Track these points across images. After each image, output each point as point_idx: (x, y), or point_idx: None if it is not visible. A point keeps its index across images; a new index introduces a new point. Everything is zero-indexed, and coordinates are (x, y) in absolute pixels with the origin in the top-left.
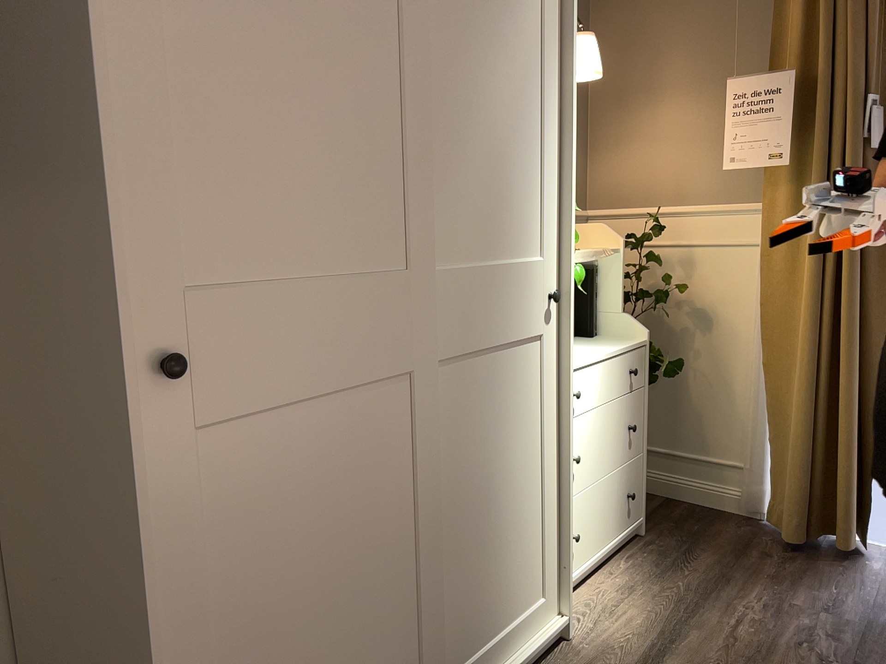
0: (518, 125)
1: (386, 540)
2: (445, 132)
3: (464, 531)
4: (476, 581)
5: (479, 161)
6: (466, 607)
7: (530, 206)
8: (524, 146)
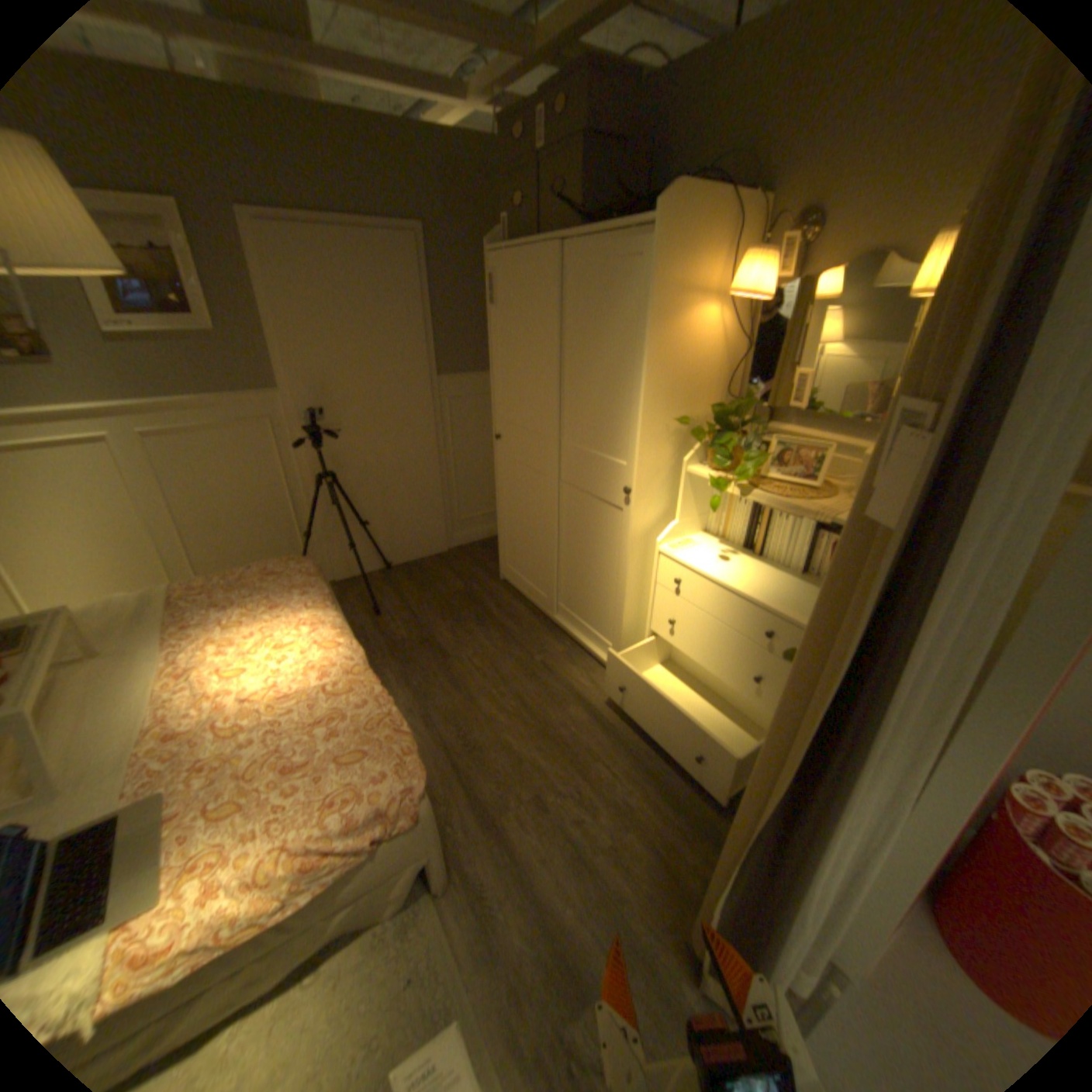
0: (618, 368)
1: (536, 530)
2: (571, 373)
3: (572, 567)
4: (576, 596)
5: (589, 390)
6: (571, 600)
7: (625, 424)
8: (622, 383)
